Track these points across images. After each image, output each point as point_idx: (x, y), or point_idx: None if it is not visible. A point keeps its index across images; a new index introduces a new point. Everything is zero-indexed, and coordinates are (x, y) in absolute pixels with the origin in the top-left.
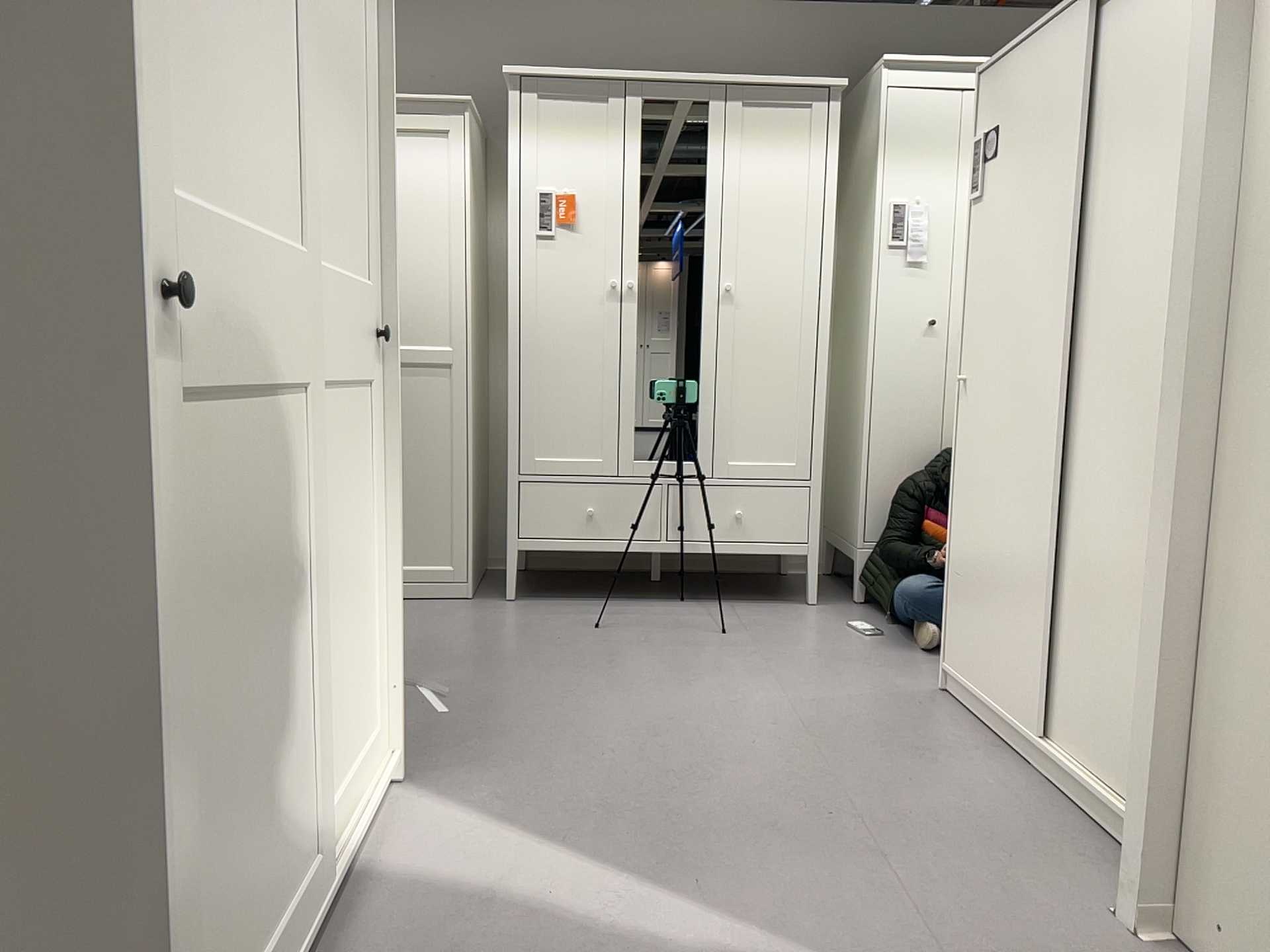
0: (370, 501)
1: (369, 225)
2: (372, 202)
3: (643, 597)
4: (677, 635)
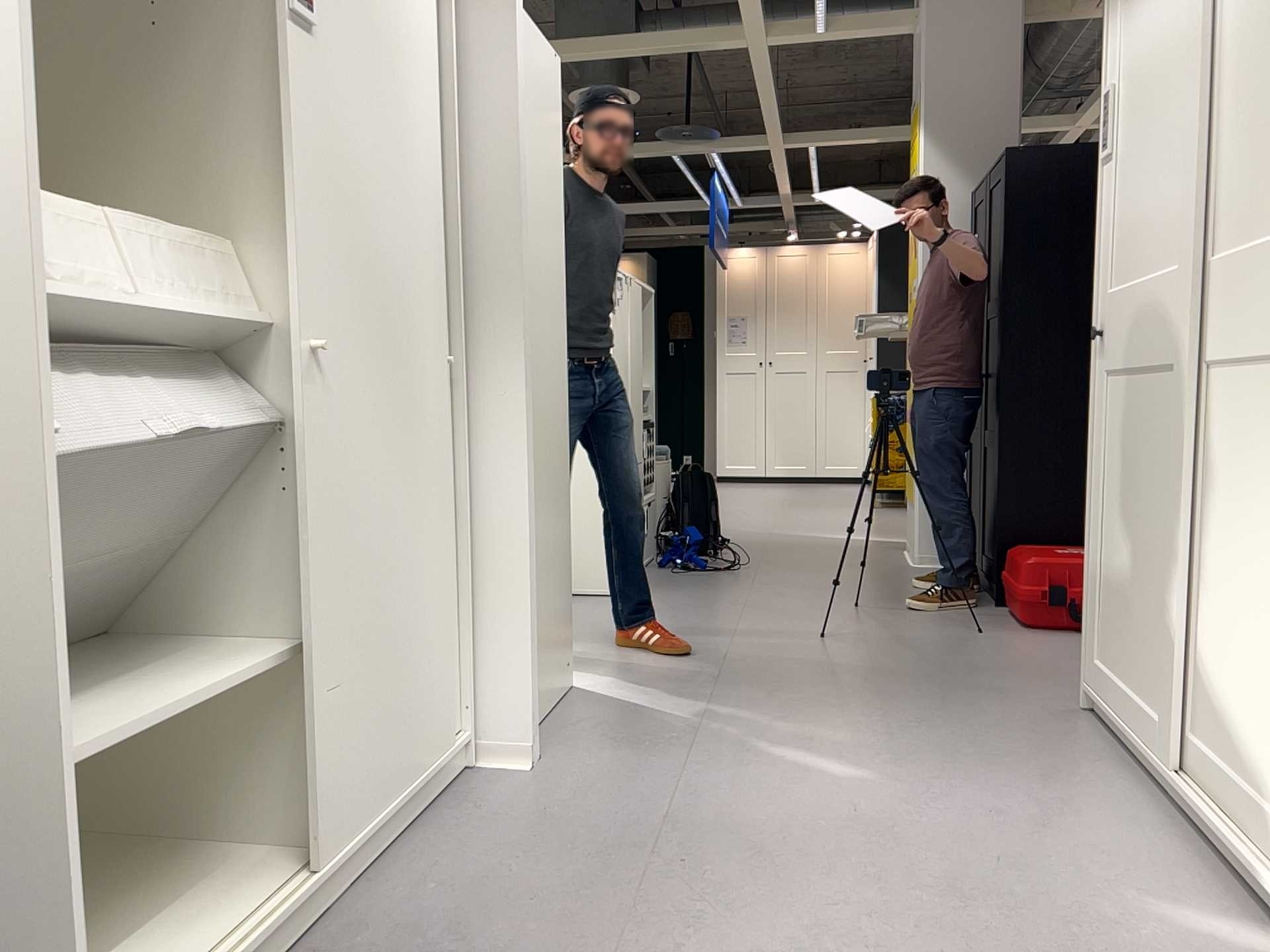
0: None
1: None
2: None
3: None
4: None
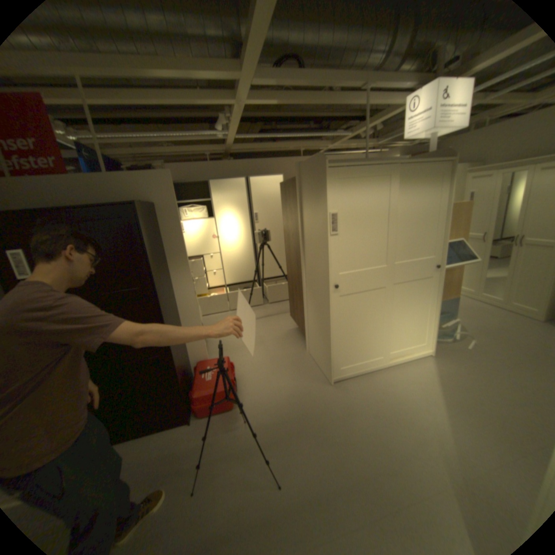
0: (431, 299)
1: (439, 242)
2: (442, 237)
3: None
4: None
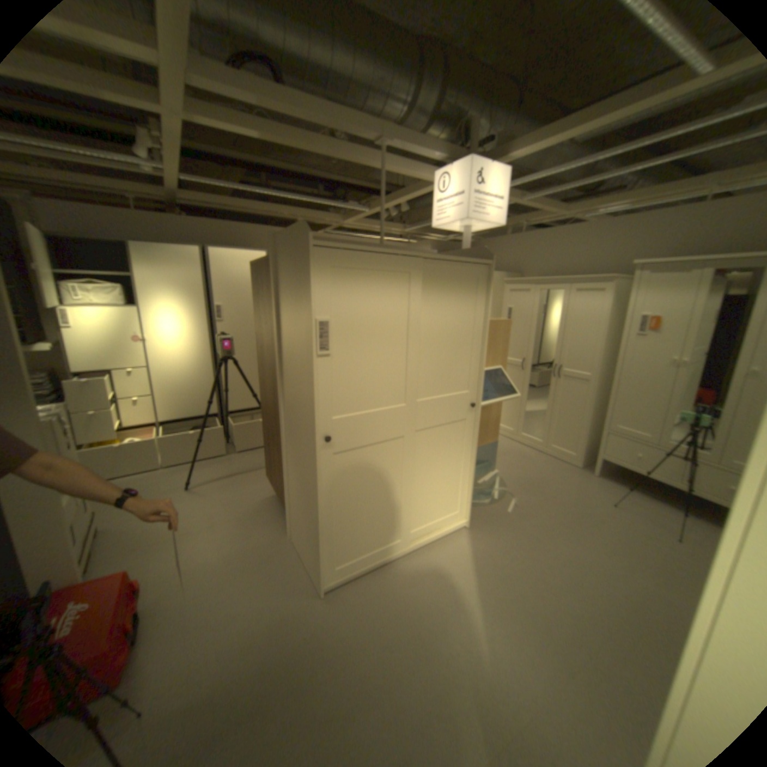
0: (464, 450)
1: (474, 373)
2: (477, 365)
3: (667, 501)
4: (653, 529)
